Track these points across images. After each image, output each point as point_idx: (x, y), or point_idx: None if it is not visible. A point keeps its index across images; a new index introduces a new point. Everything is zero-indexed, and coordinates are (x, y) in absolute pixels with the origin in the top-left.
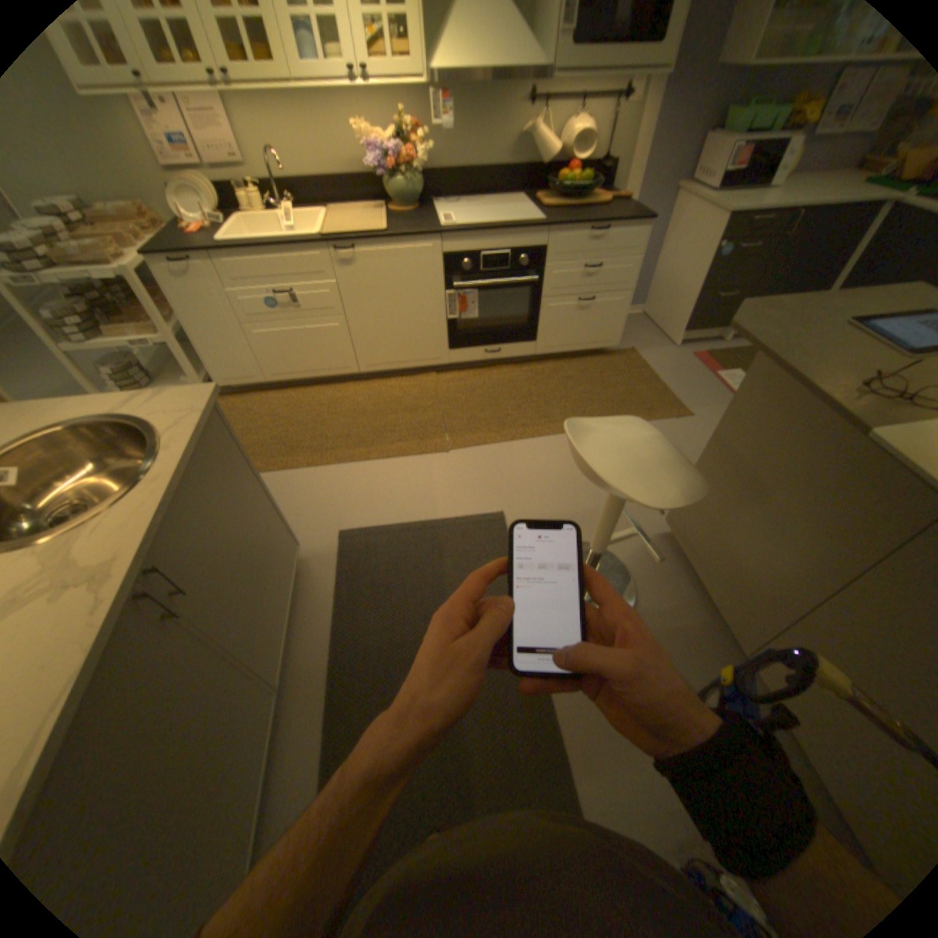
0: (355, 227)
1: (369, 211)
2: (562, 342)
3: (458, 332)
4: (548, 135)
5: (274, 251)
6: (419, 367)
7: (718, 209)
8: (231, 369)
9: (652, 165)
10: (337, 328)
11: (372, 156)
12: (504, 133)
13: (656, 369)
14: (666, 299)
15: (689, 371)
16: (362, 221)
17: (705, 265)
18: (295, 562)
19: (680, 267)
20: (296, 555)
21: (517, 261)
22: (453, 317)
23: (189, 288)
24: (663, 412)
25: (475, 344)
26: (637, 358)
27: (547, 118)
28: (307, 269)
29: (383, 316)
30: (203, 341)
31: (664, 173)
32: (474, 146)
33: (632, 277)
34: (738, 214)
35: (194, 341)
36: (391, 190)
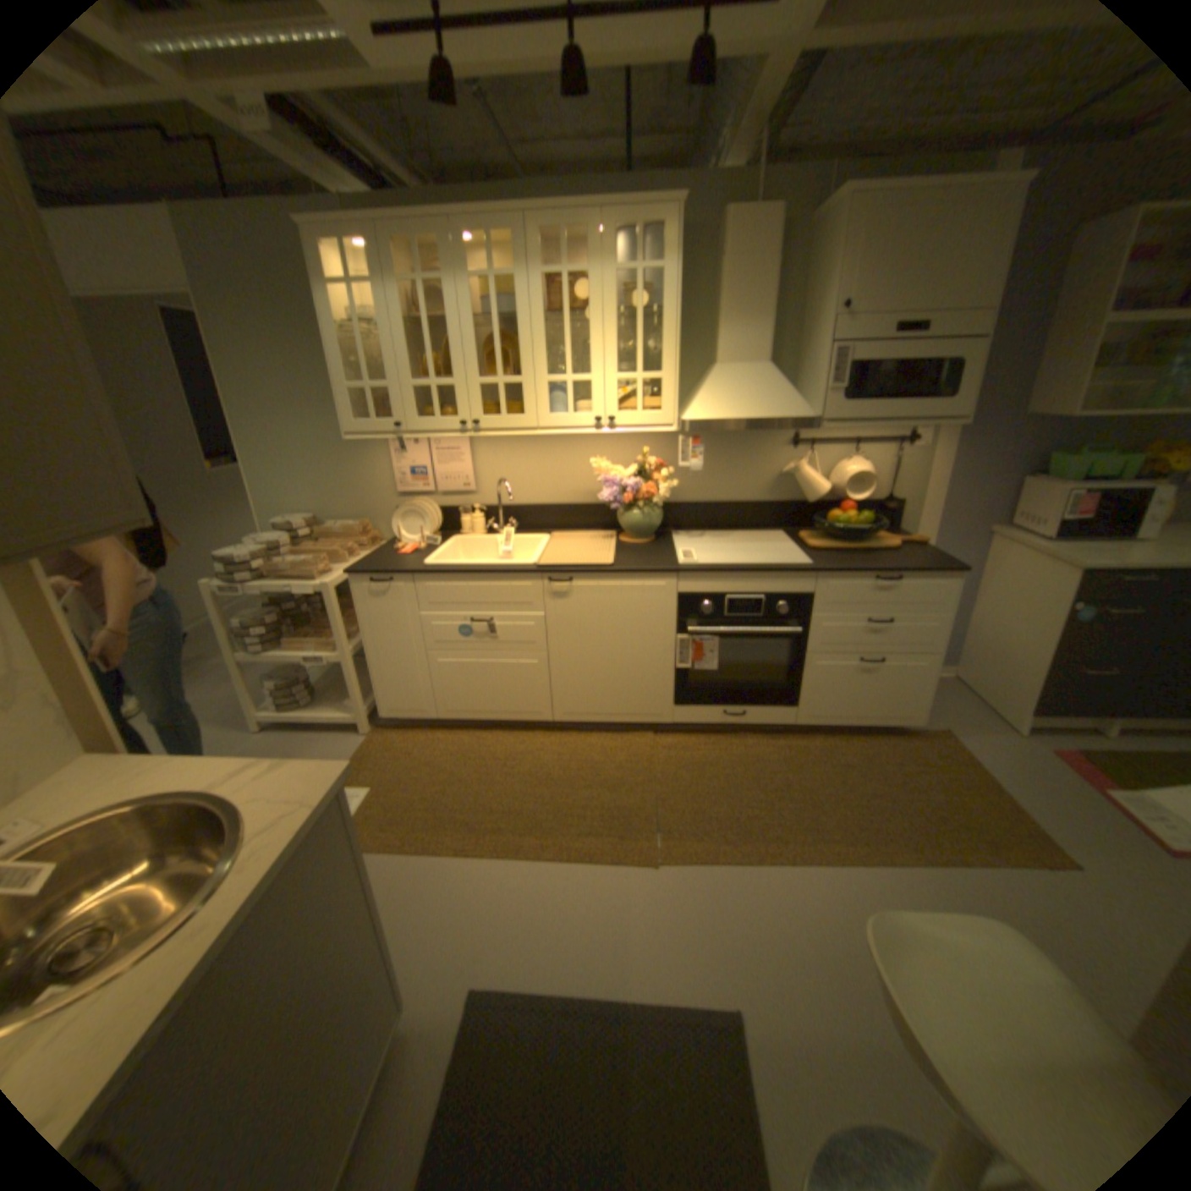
0: (577, 558)
1: (596, 541)
2: (837, 713)
3: (688, 685)
4: (814, 476)
5: (481, 579)
6: (630, 723)
7: (1061, 564)
8: (401, 698)
9: (951, 508)
10: (535, 665)
11: (608, 491)
12: (760, 473)
13: (993, 771)
14: (992, 666)
15: (1055, 784)
16: (586, 551)
17: (1053, 631)
18: (383, 1051)
19: (1010, 627)
20: (389, 1035)
21: (773, 608)
22: (683, 667)
23: (382, 608)
24: (1022, 855)
25: (710, 702)
26: (958, 749)
27: (812, 460)
28: (514, 599)
29: (593, 657)
30: (380, 664)
31: (970, 517)
32: (725, 483)
33: (940, 640)
34: (1096, 573)
35: (370, 663)
36: (624, 522)
